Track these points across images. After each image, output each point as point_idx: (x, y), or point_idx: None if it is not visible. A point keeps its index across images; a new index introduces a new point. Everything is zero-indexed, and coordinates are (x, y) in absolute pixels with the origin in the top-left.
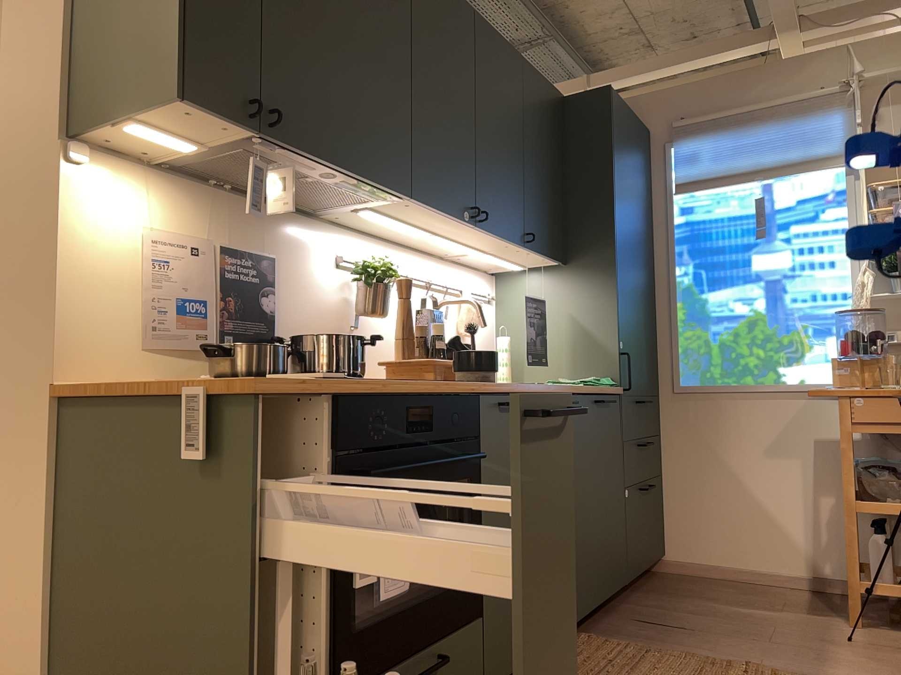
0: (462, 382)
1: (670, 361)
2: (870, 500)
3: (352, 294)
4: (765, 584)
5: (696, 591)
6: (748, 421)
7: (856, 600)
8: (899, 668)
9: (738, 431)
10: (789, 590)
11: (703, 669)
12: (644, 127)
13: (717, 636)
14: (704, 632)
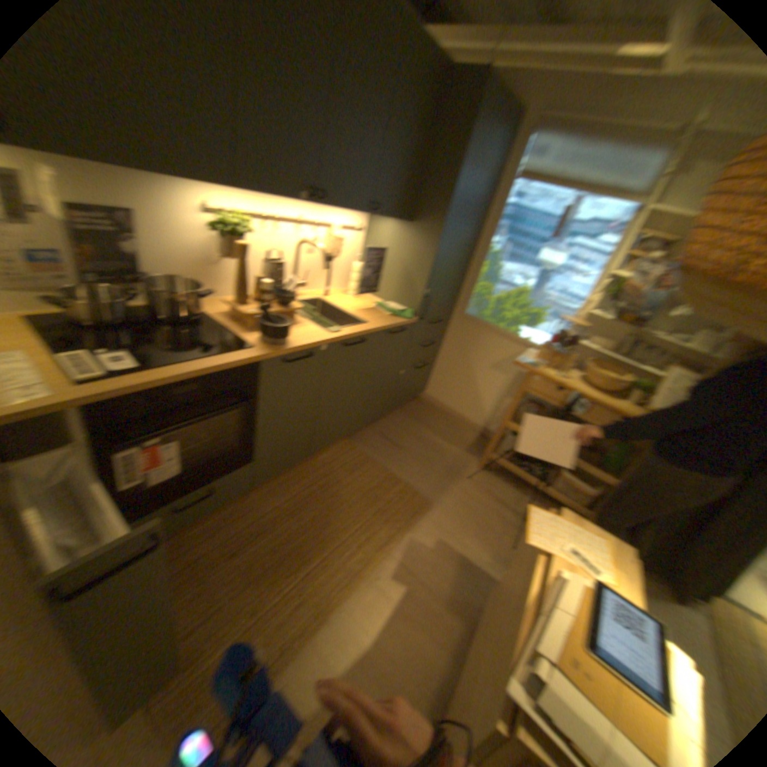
0: (246, 351)
1: (464, 297)
2: (515, 422)
3: (213, 237)
4: (460, 423)
5: (423, 419)
6: (489, 348)
7: (483, 460)
8: (473, 507)
9: (481, 351)
10: (468, 431)
11: (381, 484)
12: (522, 105)
13: (407, 458)
14: (402, 454)
